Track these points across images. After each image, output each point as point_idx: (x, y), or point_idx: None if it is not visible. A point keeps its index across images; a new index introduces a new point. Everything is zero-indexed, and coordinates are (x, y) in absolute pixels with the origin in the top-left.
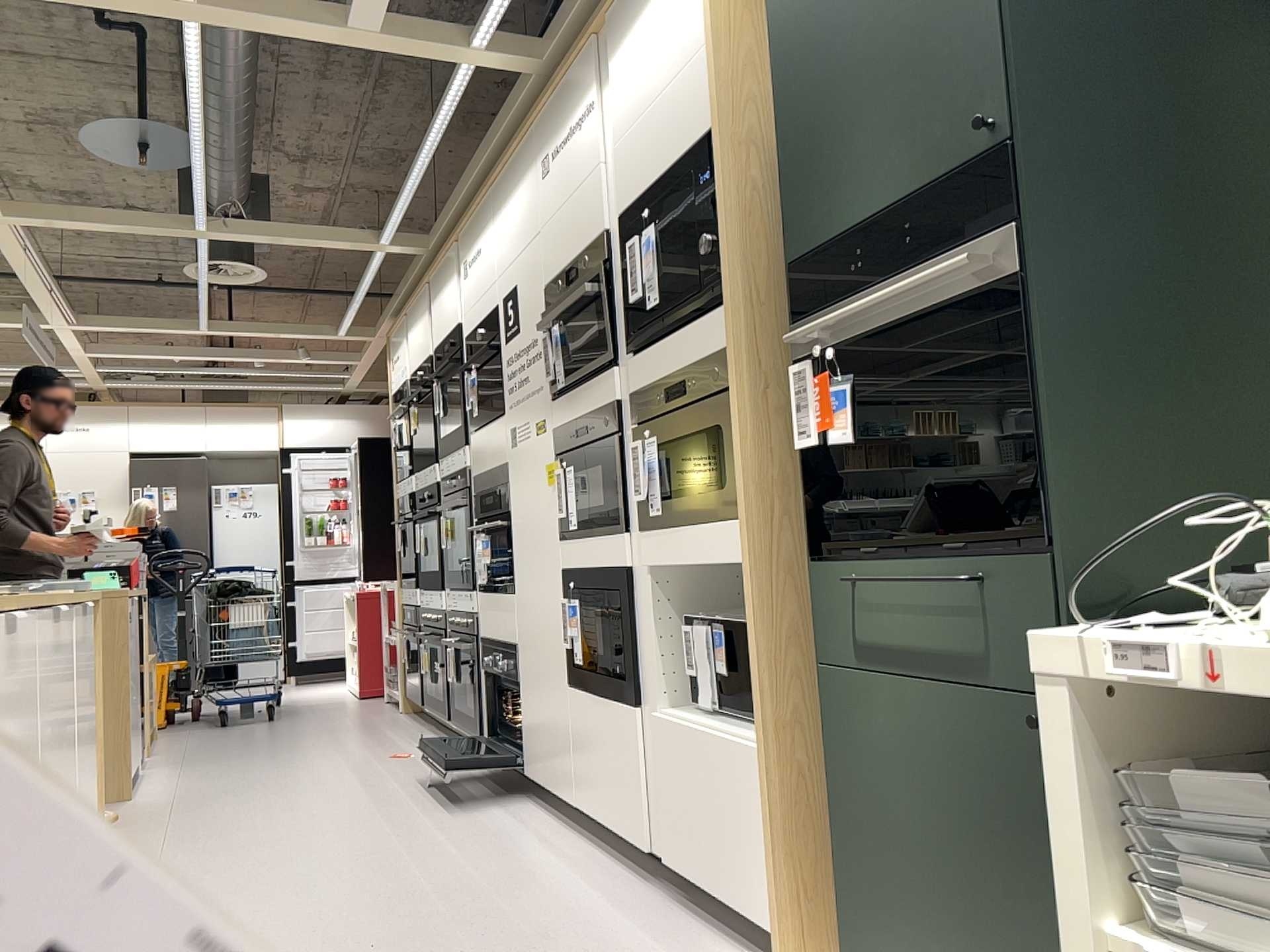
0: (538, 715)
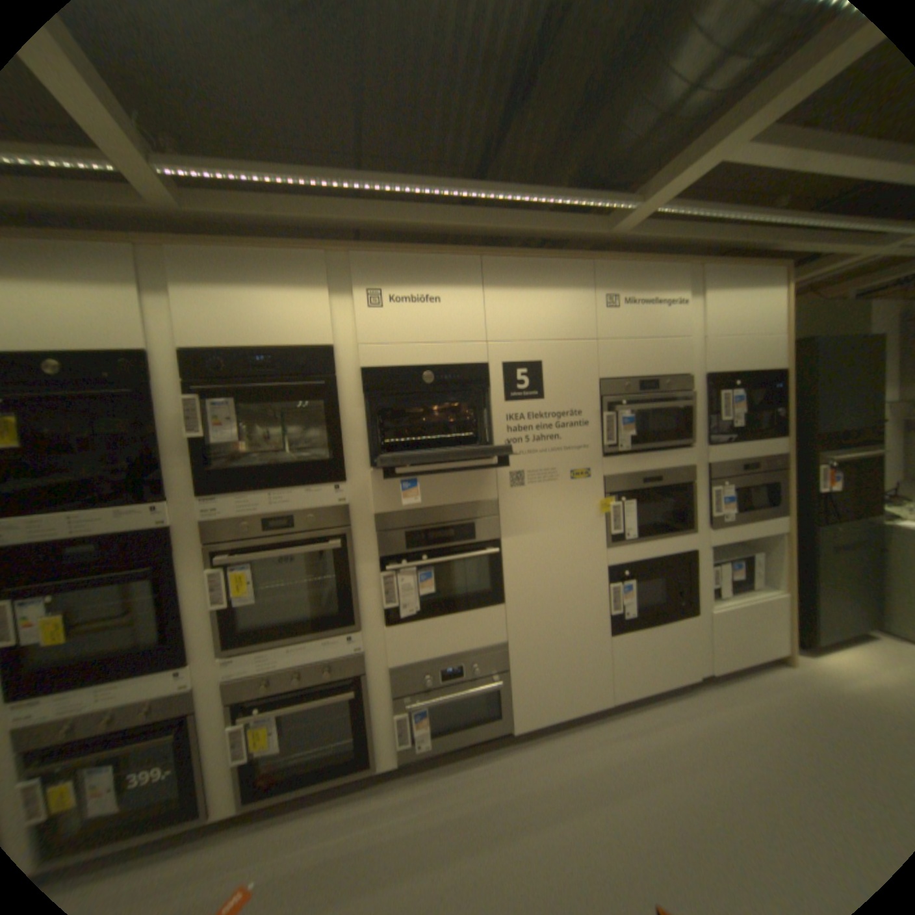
0: (551, 677)
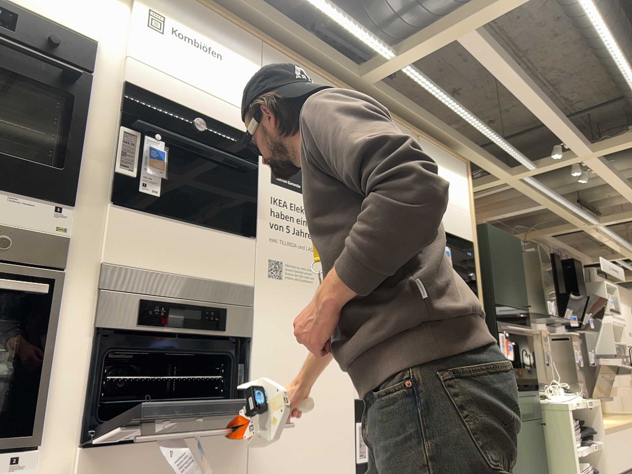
0: None
